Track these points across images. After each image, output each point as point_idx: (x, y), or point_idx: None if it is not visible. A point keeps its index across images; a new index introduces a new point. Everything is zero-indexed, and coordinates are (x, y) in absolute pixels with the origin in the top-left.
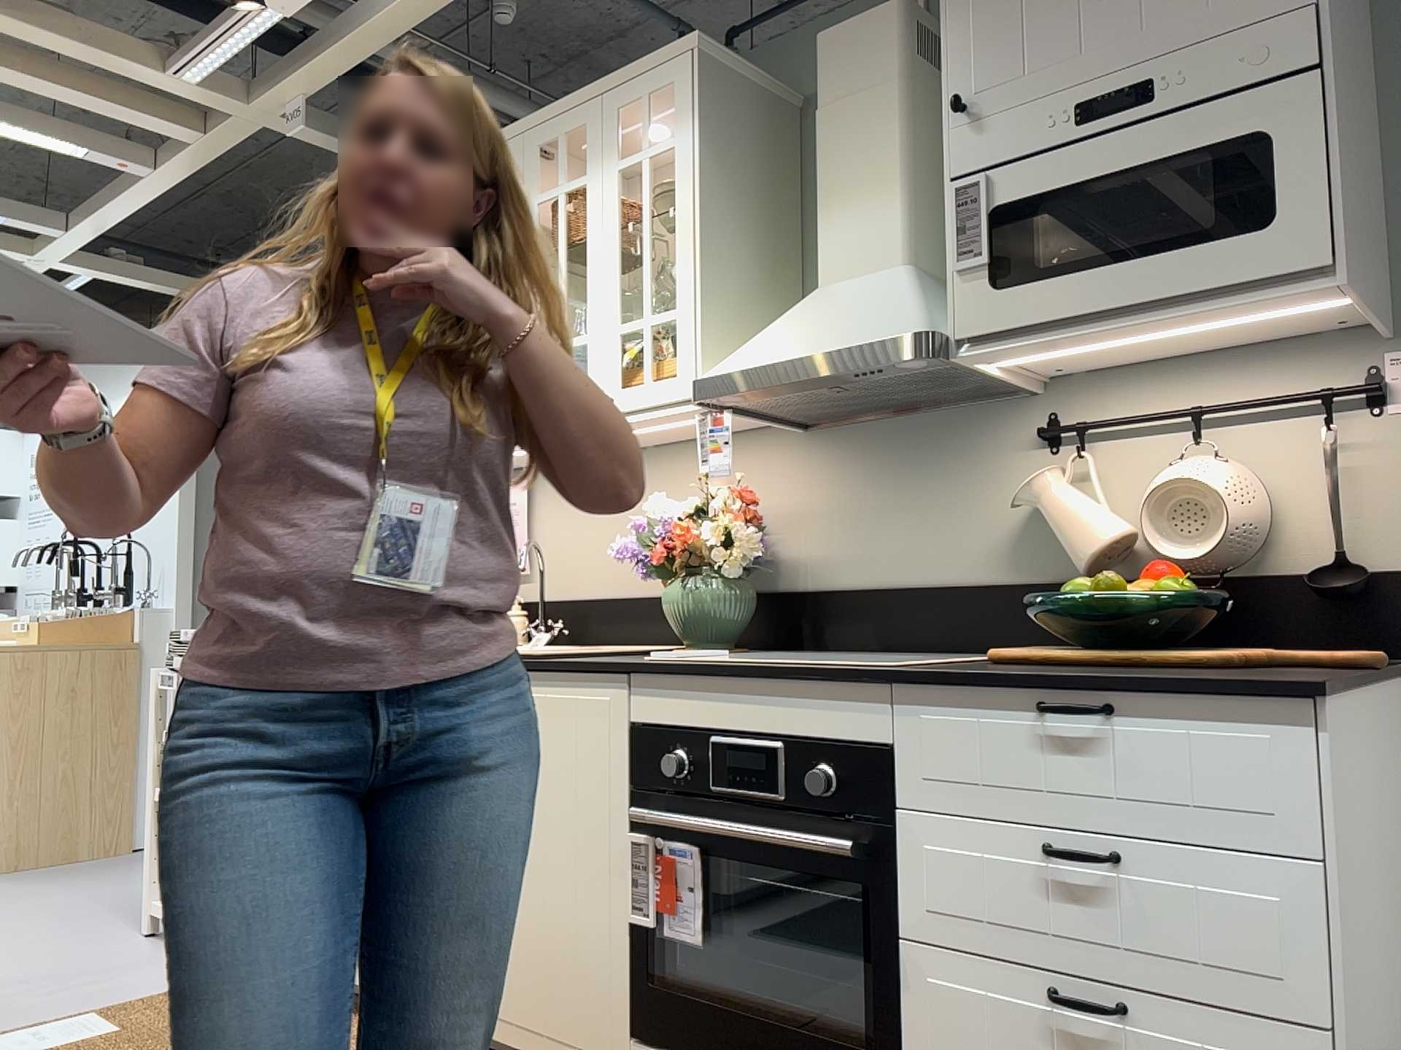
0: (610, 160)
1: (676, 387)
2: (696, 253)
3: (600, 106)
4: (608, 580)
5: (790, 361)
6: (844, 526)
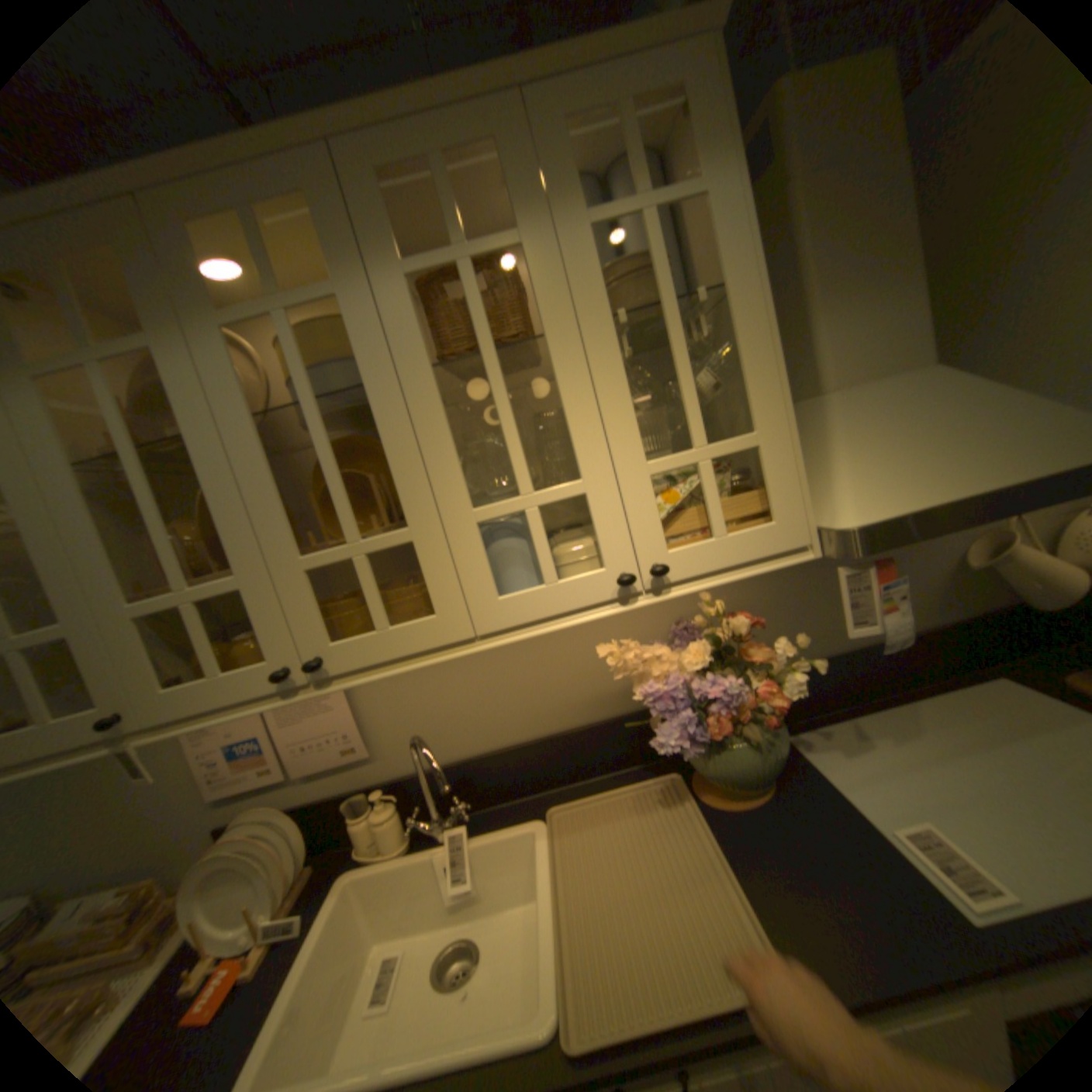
0: (569, 199)
1: (779, 538)
2: (777, 351)
3: (520, 99)
4: (498, 729)
5: (1009, 490)
6: (787, 612)
